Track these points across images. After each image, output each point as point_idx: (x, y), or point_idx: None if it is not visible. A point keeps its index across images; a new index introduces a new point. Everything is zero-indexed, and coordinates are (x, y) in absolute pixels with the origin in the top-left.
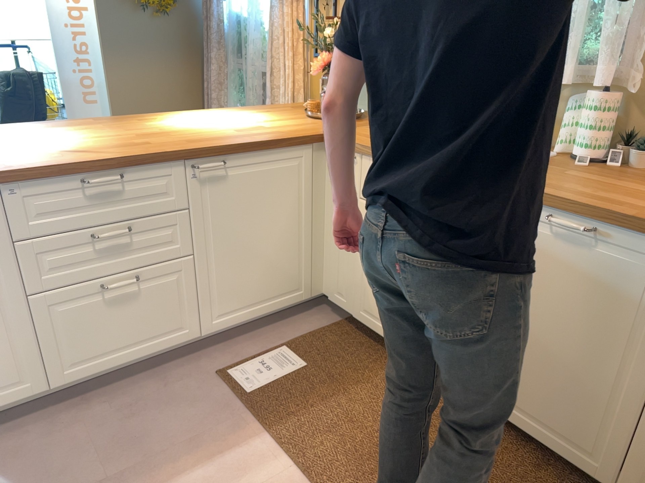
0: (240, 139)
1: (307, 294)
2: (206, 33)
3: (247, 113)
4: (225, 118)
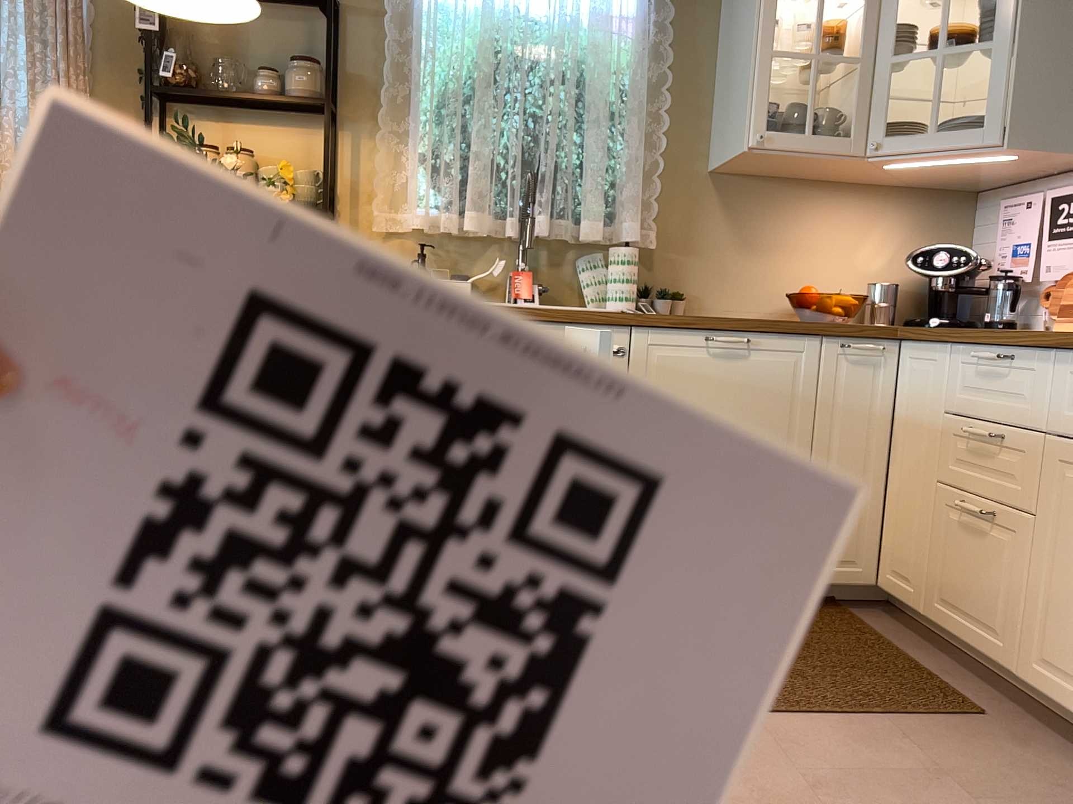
0: None
1: None
2: None
3: None
4: None
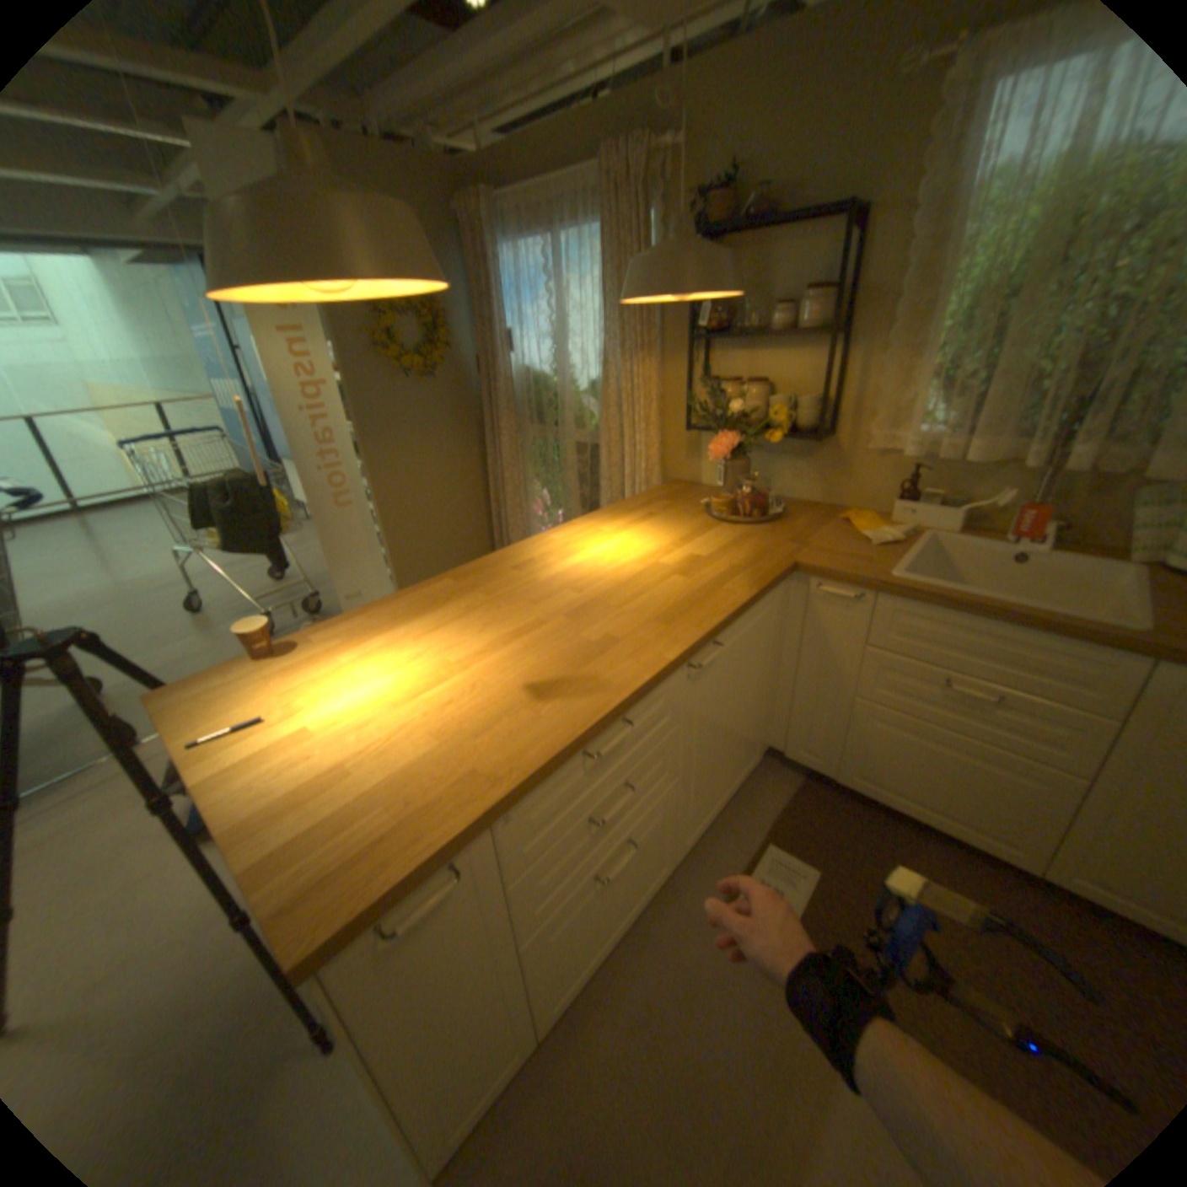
0: (721, 600)
1: (761, 756)
2: (478, 393)
3: (632, 524)
4: (622, 543)
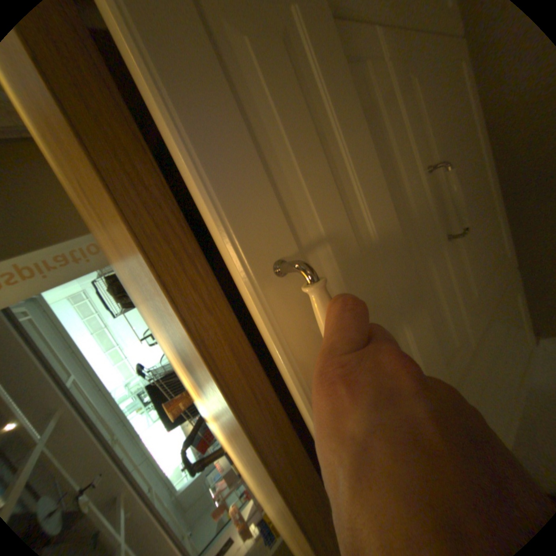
0: None
1: None
2: None
3: None
4: None
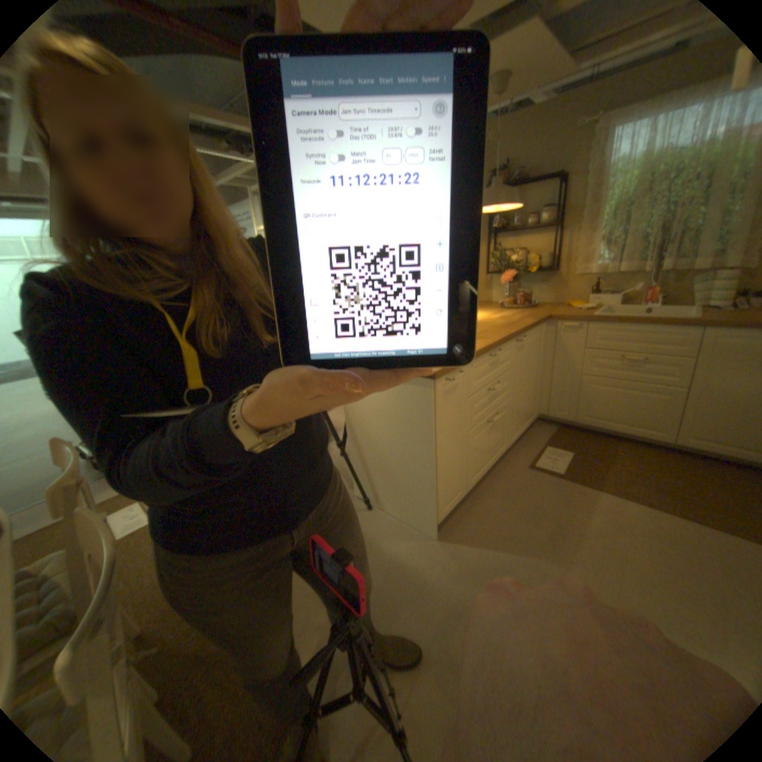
0: (524, 321)
1: (537, 414)
2: None
3: None
4: None
